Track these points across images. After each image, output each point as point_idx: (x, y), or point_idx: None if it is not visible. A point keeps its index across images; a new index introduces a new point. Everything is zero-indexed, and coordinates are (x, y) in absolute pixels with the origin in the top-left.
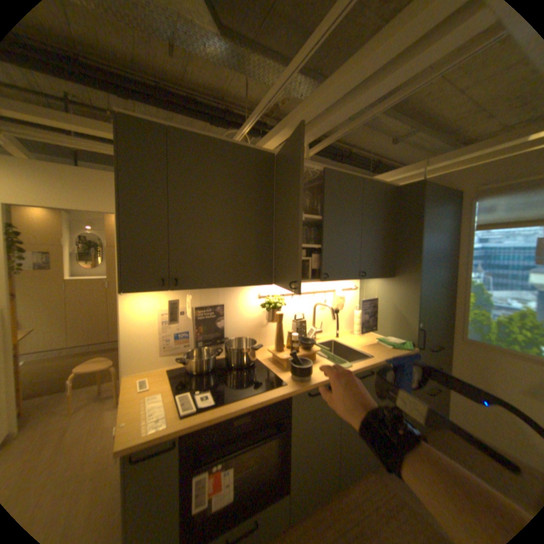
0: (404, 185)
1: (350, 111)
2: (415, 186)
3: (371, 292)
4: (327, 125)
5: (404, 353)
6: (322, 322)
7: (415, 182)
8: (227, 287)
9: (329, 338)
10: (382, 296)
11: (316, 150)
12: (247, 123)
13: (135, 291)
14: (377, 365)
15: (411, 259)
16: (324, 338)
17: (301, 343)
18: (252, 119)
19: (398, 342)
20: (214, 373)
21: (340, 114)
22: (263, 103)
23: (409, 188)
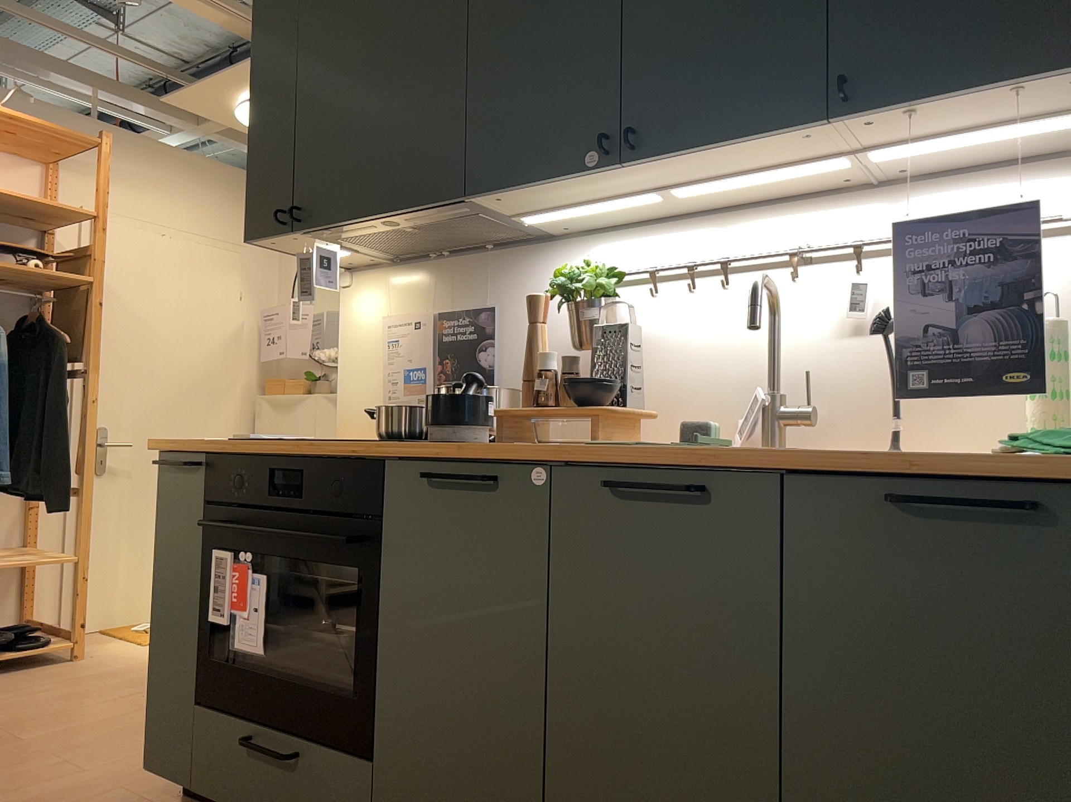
0: None
1: None
2: None
3: None
4: None
5: (1024, 467)
6: (807, 374)
7: None
8: (381, 217)
9: None
10: None
11: None
12: None
13: (263, 238)
14: (732, 460)
15: None
16: None
17: (570, 387)
18: None
19: None
20: None
21: None
22: None
23: None
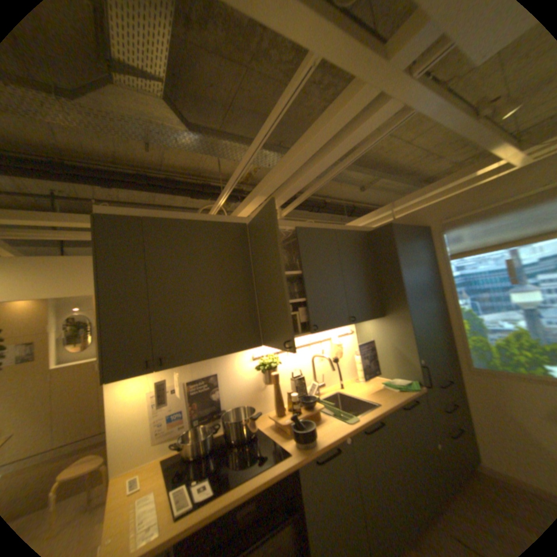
0: (374, 230)
1: (310, 177)
2: (384, 229)
3: (368, 334)
4: (293, 190)
5: (412, 396)
6: (323, 375)
7: (383, 226)
8: (216, 357)
9: (334, 391)
10: (379, 337)
11: (289, 209)
12: (221, 198)
13: (119, 379)
14: (386, 414)
15: (397, 297)
16: (330, 392)
17: (303, 404)
18: (225, 194)
19: (405, 384)
20: (213, 456)
21: (301, 180)
22: (231, 182)
23: (379, 231)
